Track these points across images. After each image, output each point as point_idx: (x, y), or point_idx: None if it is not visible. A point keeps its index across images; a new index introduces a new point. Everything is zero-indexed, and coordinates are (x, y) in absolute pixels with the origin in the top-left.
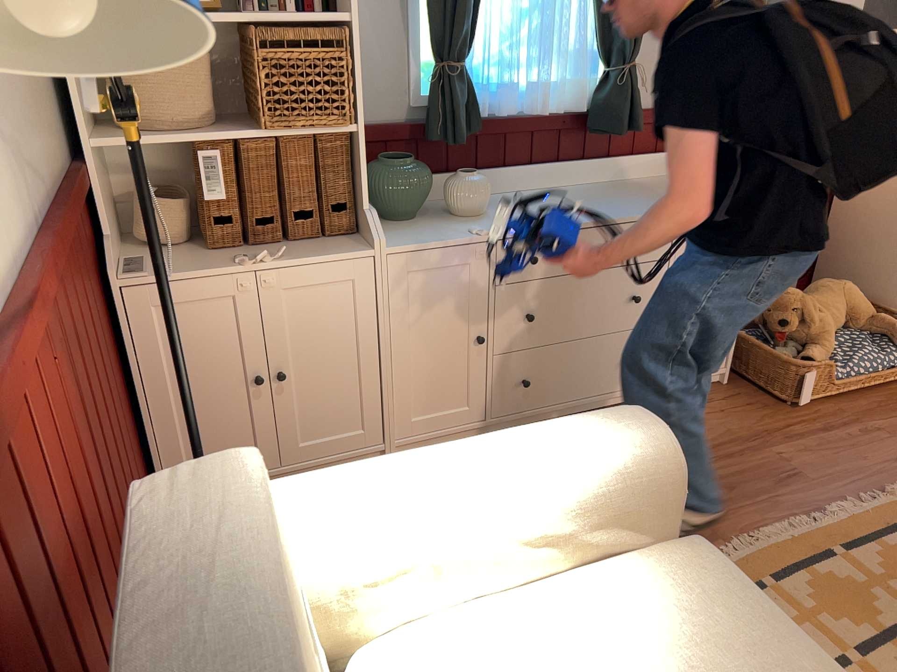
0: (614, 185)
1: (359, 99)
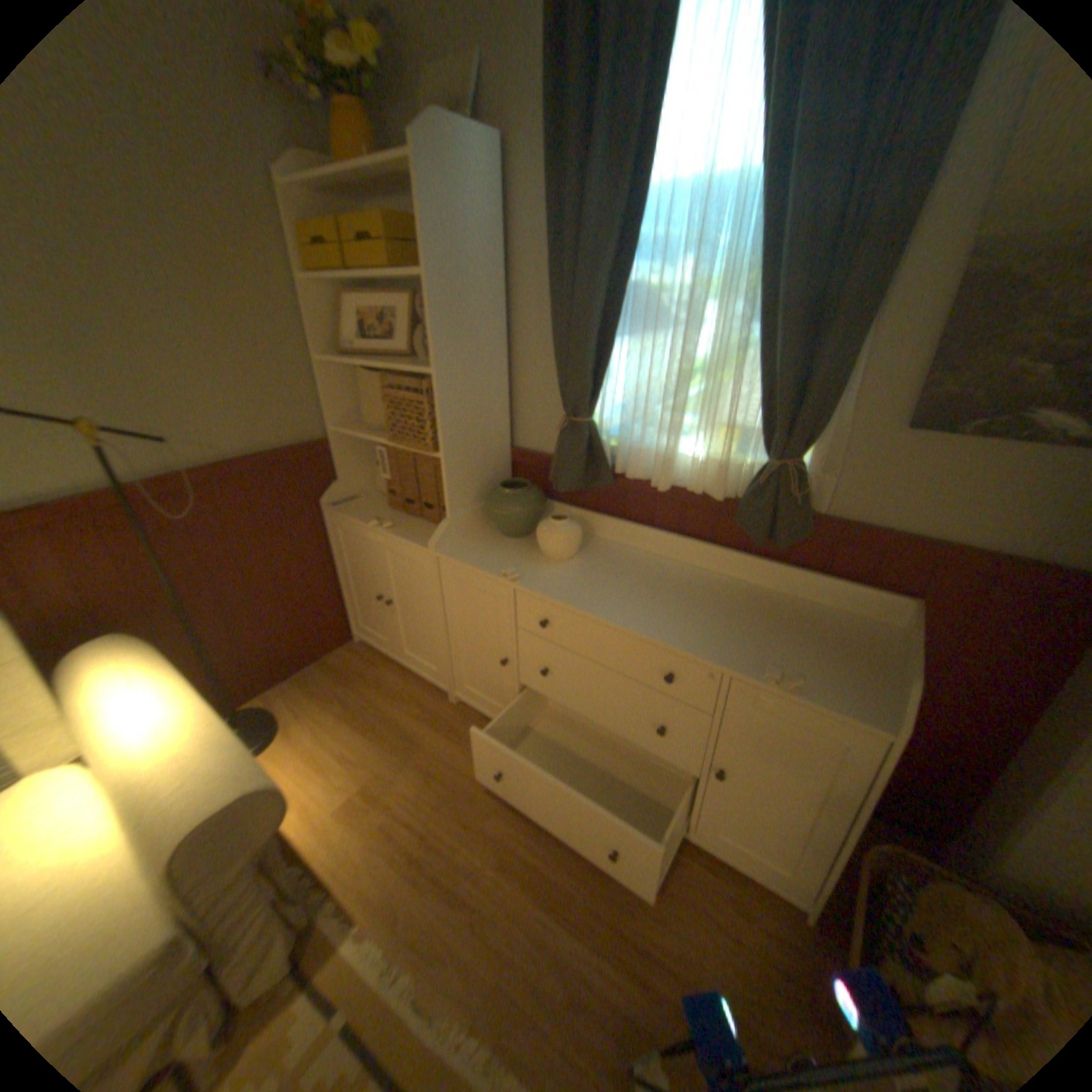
0: (765, 596)
1: (442, 435)
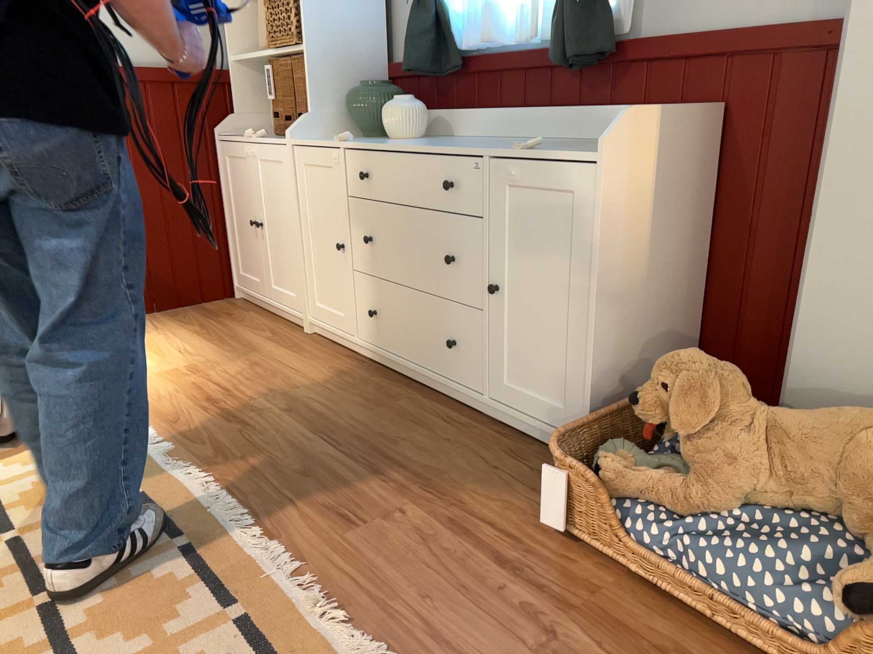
0: (582, 142)
1: (304, 26)
